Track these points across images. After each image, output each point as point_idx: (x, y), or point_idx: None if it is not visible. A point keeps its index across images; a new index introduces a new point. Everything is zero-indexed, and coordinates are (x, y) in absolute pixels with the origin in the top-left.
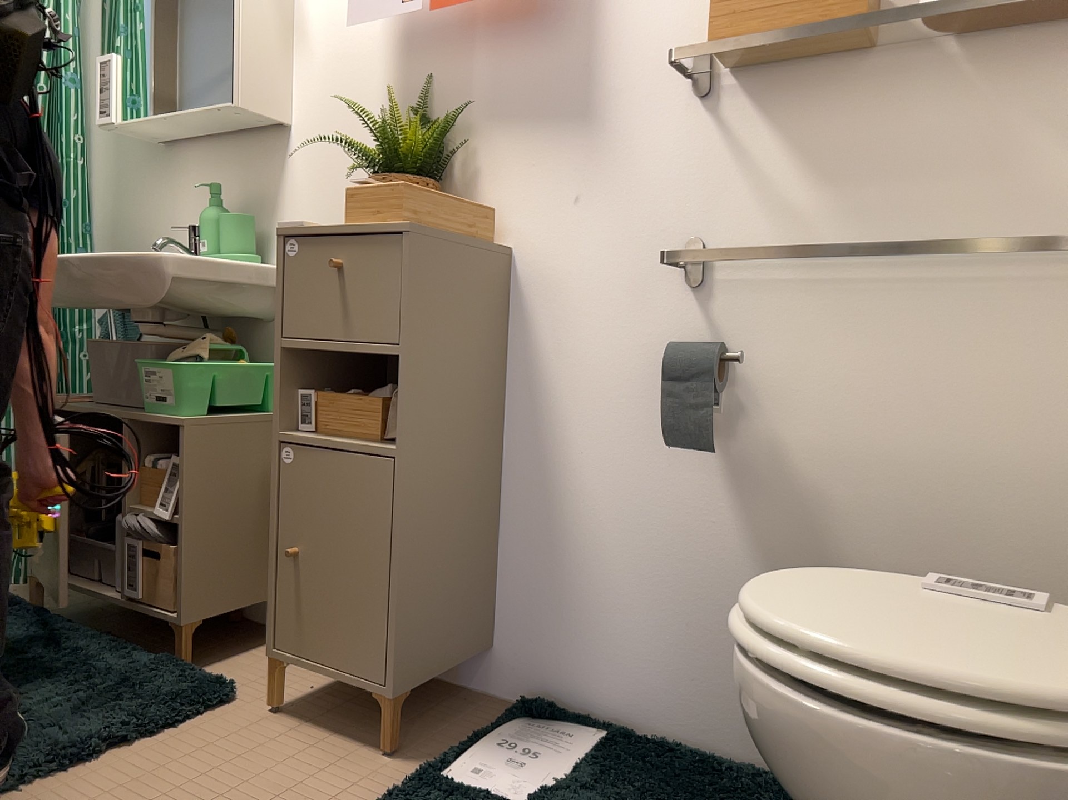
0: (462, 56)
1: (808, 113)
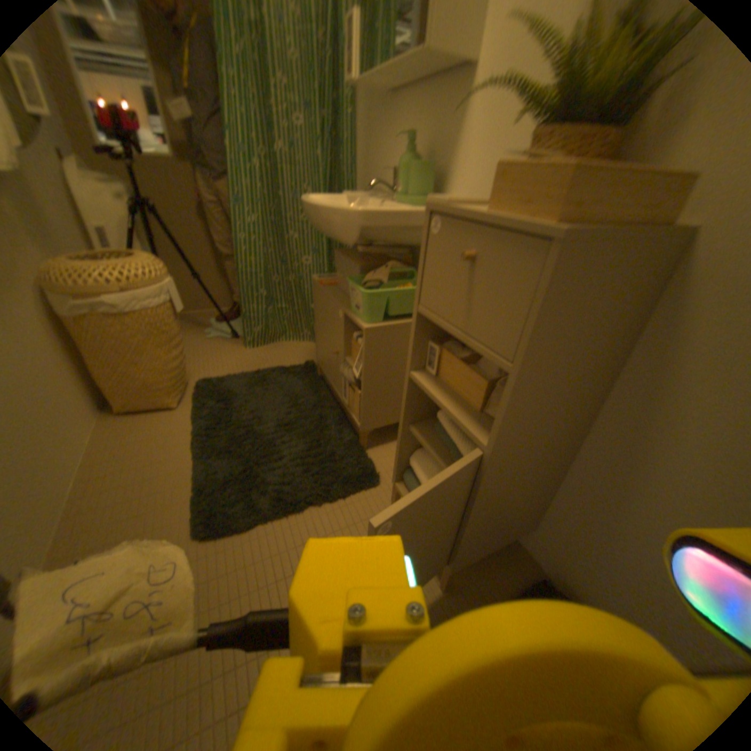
0: None
1: None
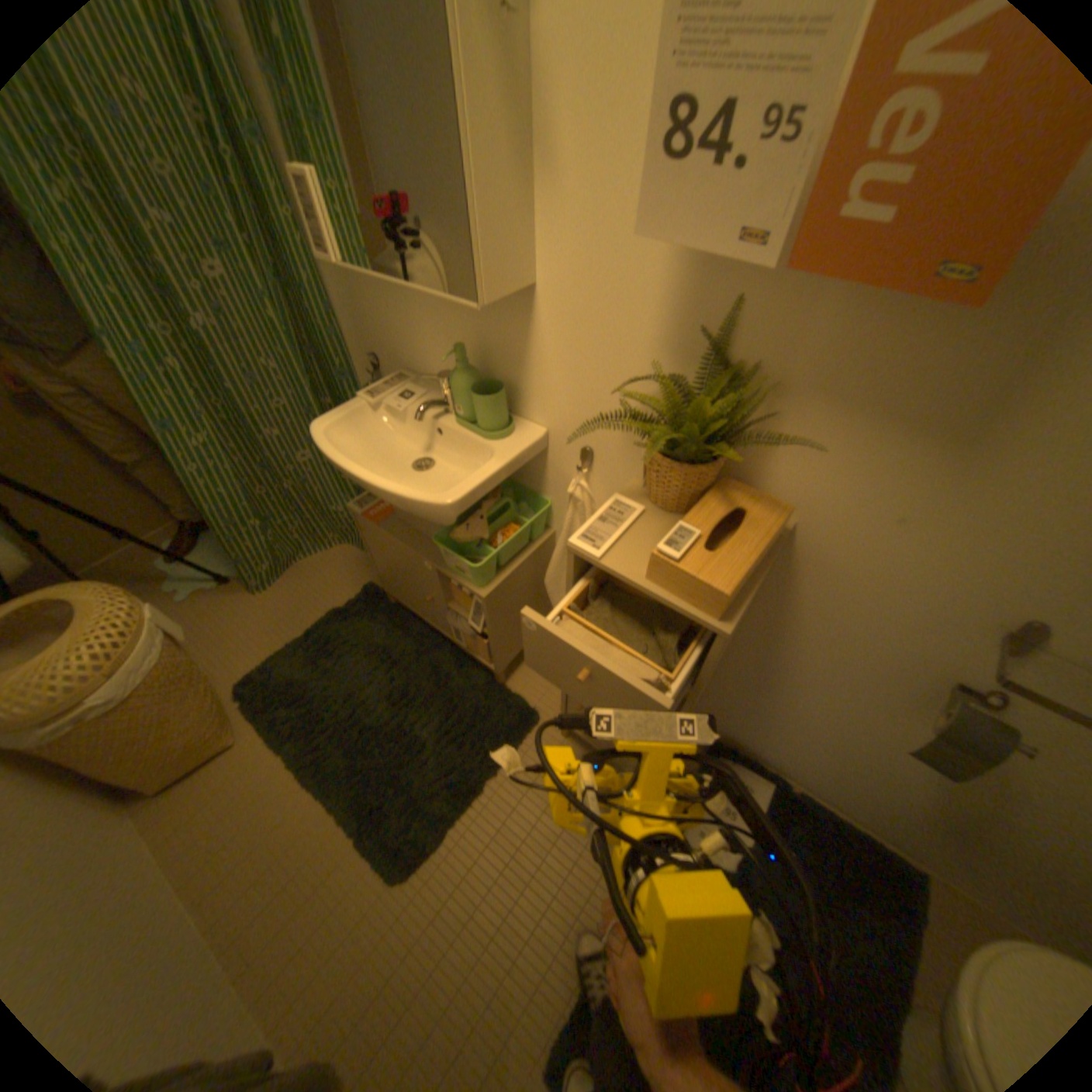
0: (802, 277)
1: None
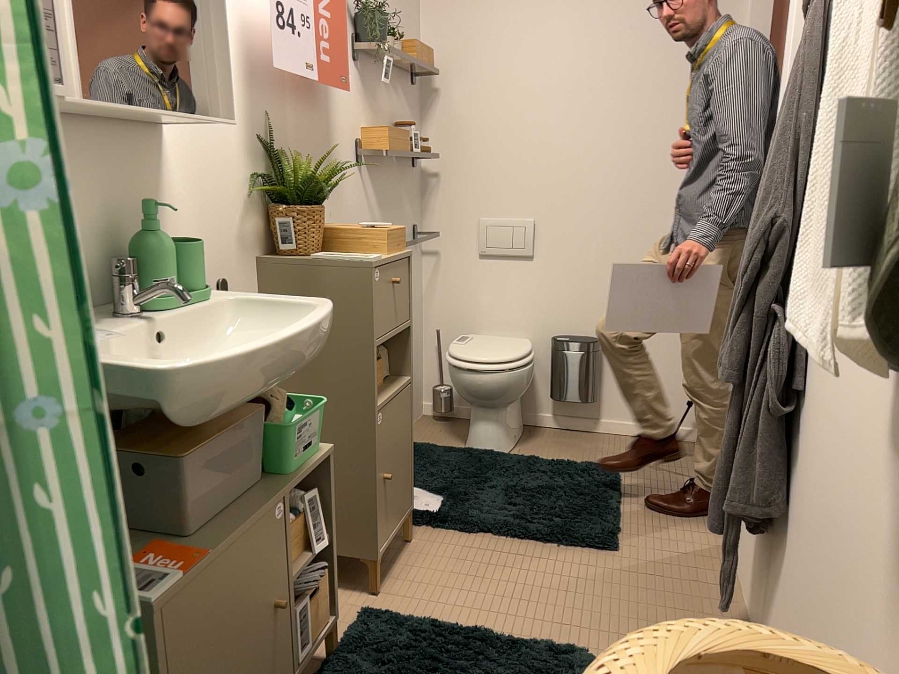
0: (282, 102)
1: (379, 178)
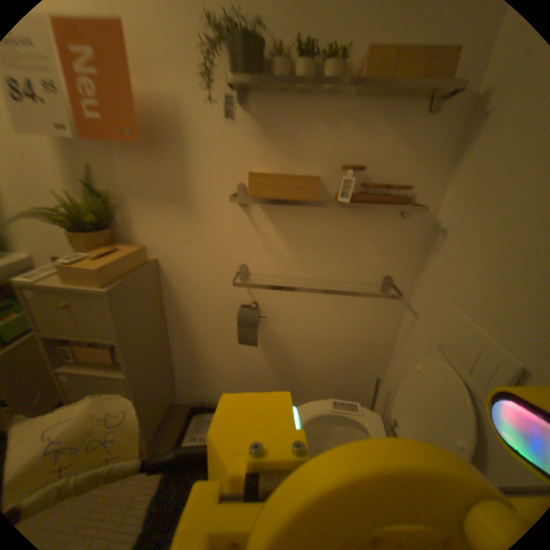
0: (103, 152)
1: (291, 219)
